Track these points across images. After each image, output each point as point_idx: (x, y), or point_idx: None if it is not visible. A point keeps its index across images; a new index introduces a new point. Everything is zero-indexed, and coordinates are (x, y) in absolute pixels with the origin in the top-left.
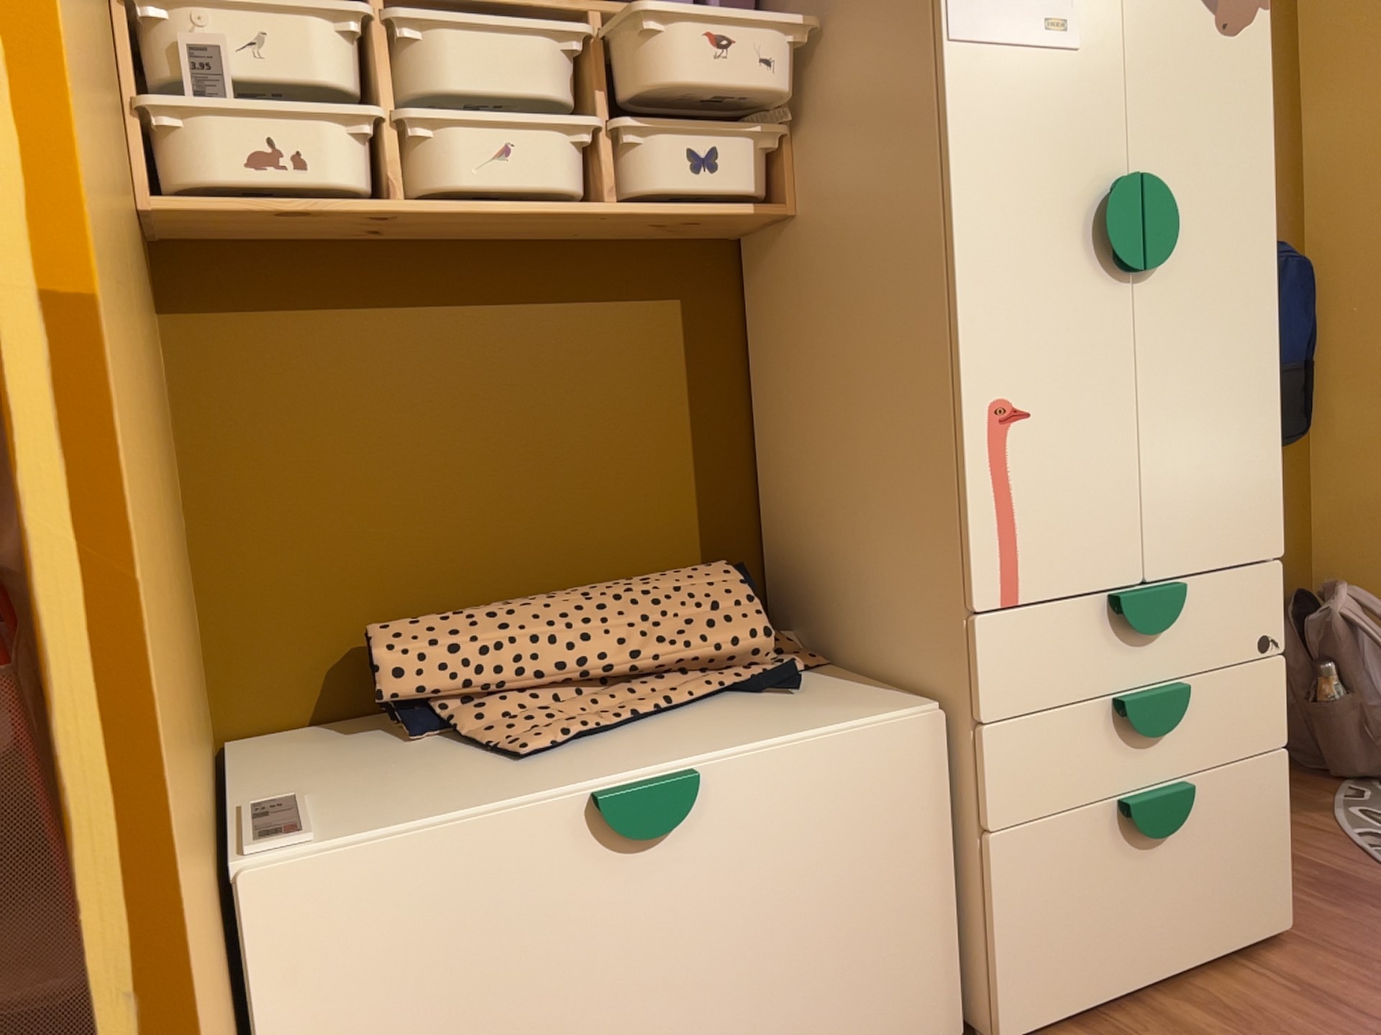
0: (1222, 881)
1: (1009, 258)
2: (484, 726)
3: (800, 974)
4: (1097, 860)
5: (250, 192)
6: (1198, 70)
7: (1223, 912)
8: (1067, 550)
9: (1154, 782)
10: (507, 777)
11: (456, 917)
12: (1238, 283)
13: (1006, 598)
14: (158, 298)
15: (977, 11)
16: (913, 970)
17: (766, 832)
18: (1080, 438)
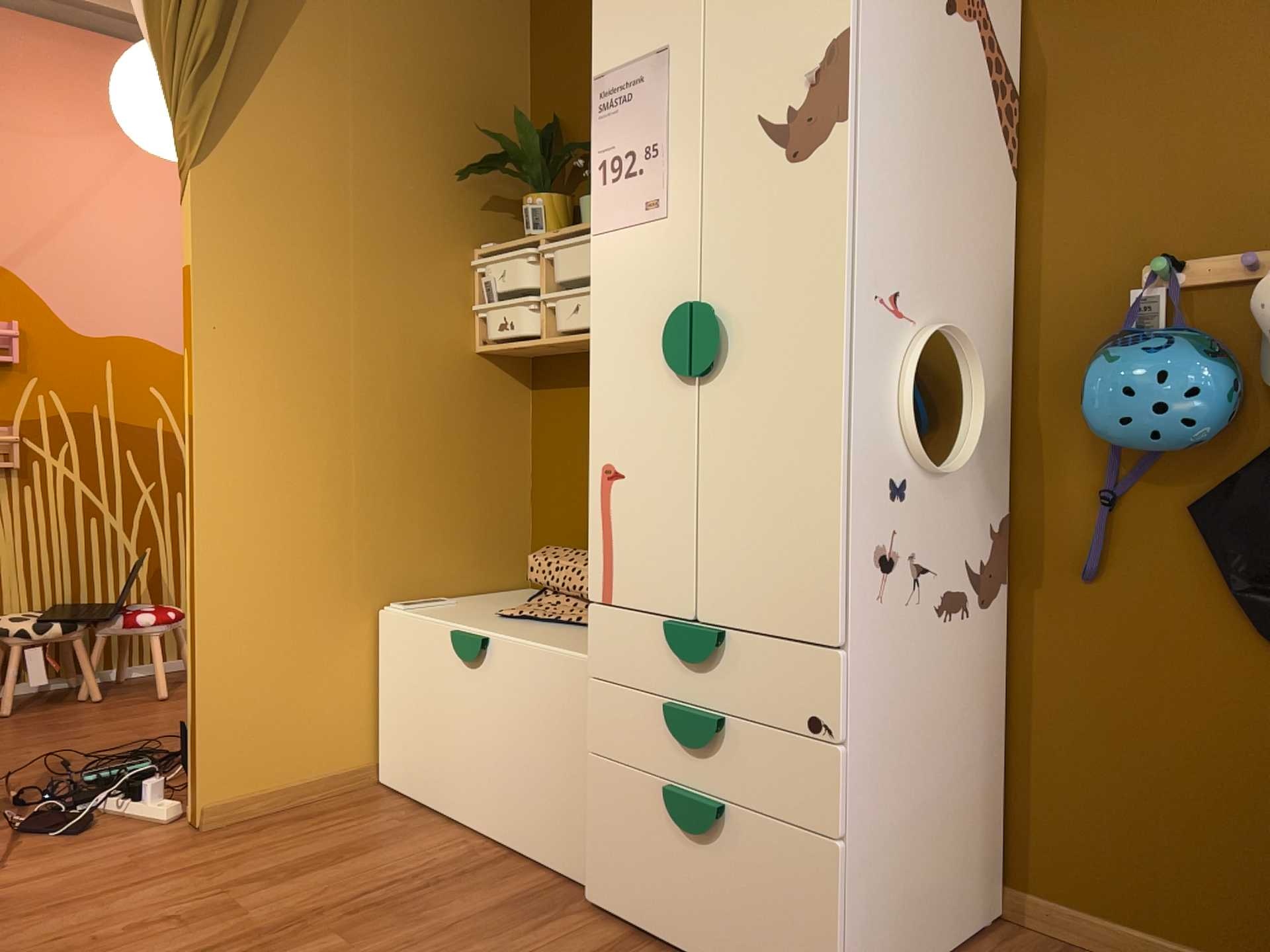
0: (758, 921)
1: (615, 367)
2: (533, 604)
3: (519, 776)
4: (651, 819)
5: (501, 338)
6: (765, 200)
7: (757, 950)
8: (640, 576)
9: (694, 786)
10: (473, 616)
11: (418, 658)
12: (796, 380)
13: (602, 596)
14: (528, 380)
15: (605, 211)
16: (570, 821)
17: (510, 685)
18: (652, 497)
